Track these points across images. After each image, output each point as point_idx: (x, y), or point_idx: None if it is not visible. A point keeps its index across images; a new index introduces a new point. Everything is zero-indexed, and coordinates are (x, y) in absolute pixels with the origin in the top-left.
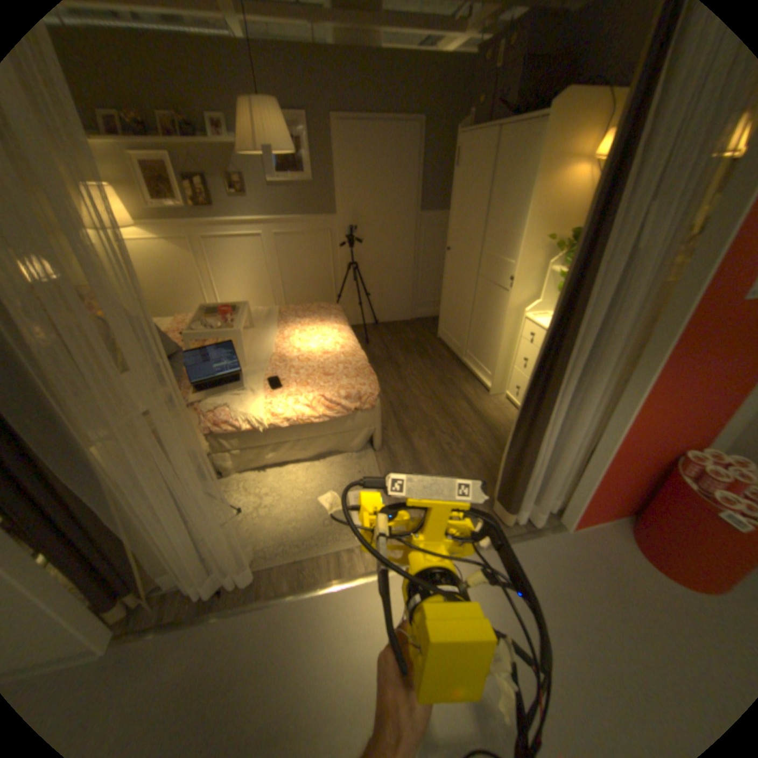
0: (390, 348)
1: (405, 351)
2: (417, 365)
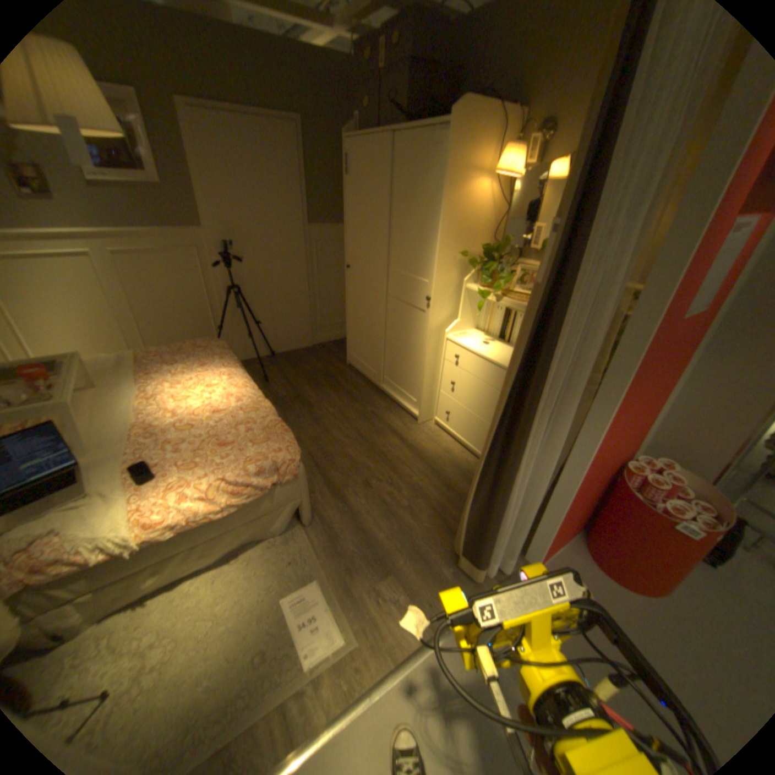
0: (297, 383)
1: (316, 385)
2: (334, 400)
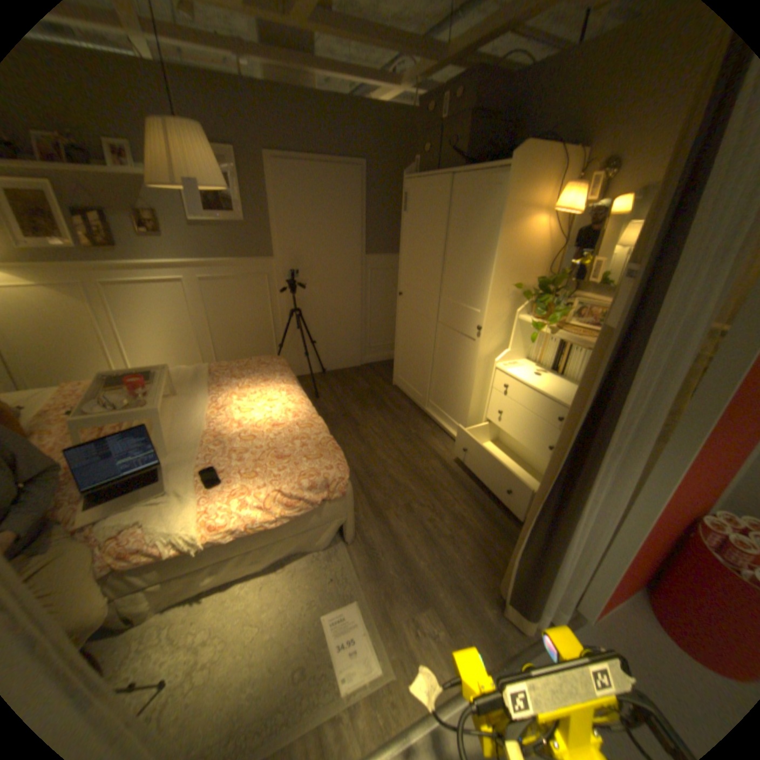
0: (344, 401)
1: (362, 404)
2: (378, 420)
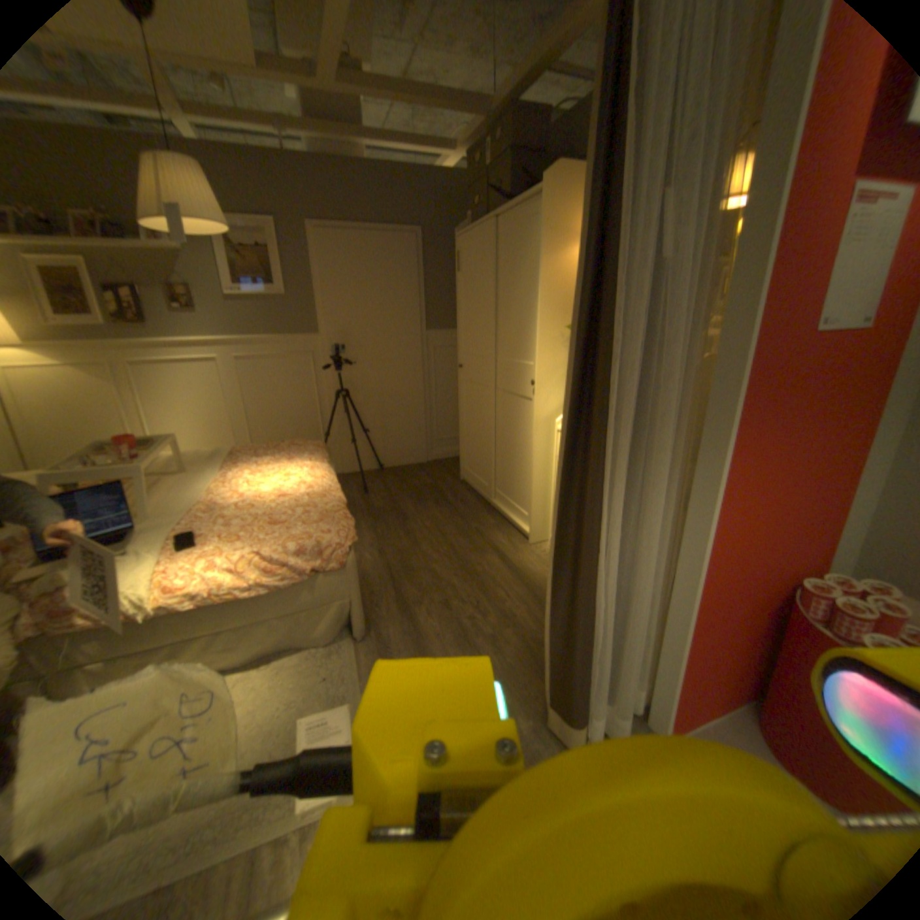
0: (397, 495)
1: (418, 498)
2: (433, 513)
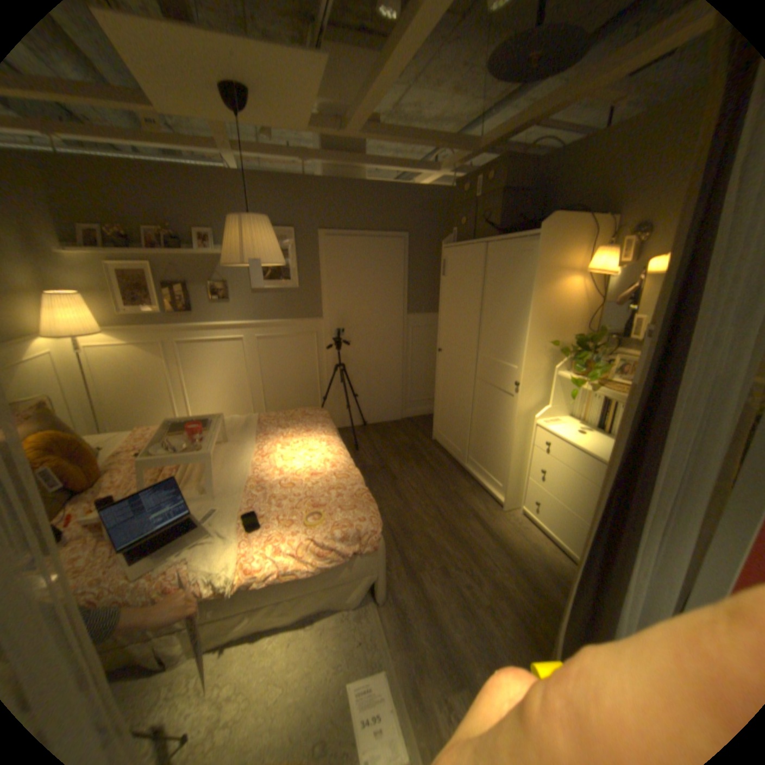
0: (383, 454)
1: (401, 458)
2: (416, 475)
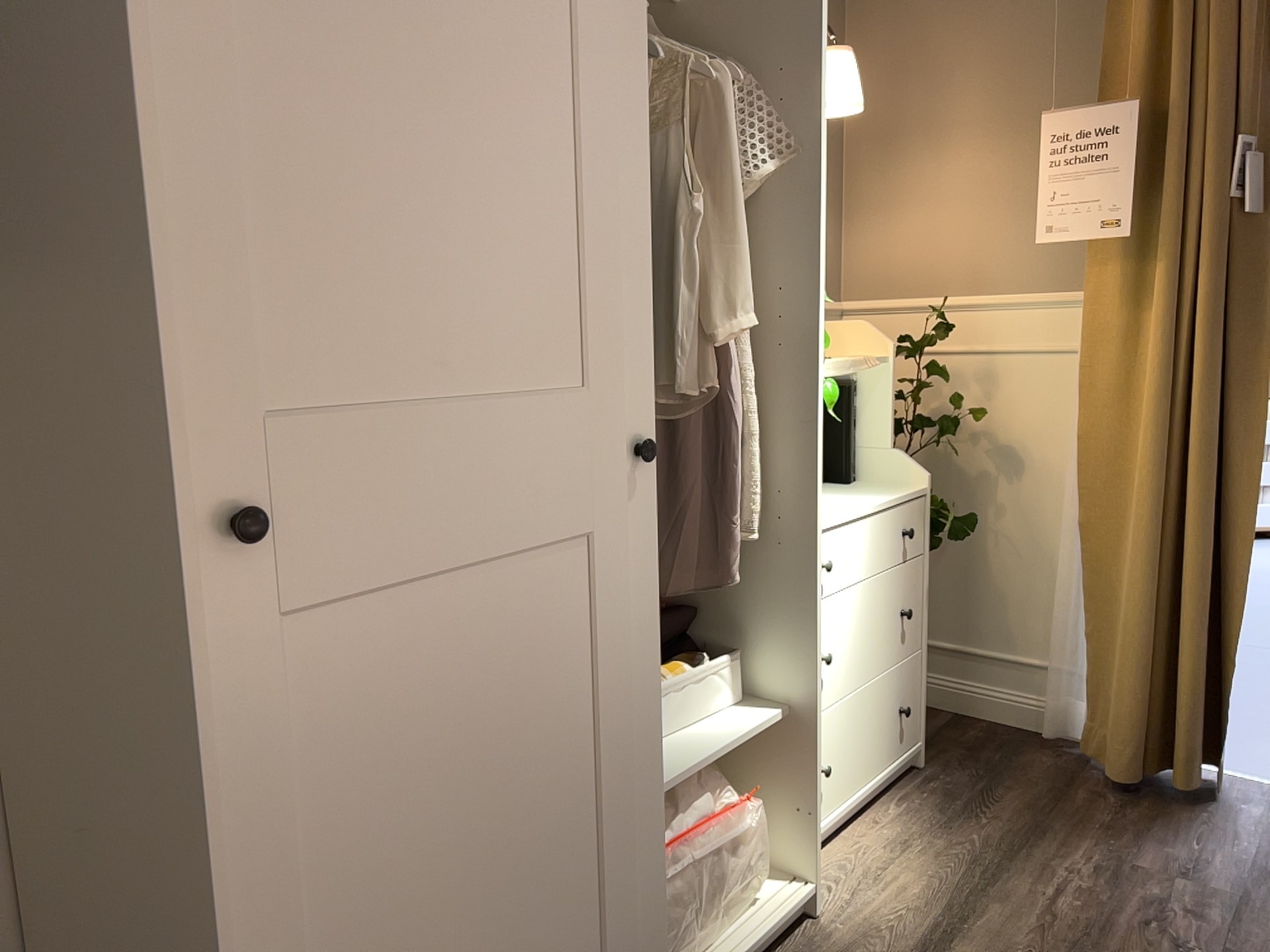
0: None
1: None
2: None
